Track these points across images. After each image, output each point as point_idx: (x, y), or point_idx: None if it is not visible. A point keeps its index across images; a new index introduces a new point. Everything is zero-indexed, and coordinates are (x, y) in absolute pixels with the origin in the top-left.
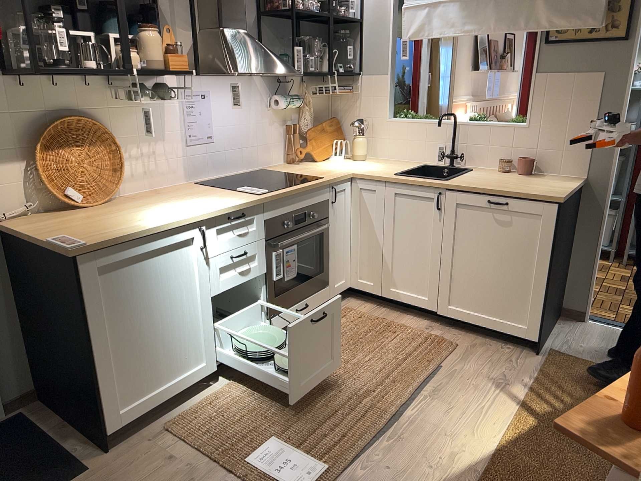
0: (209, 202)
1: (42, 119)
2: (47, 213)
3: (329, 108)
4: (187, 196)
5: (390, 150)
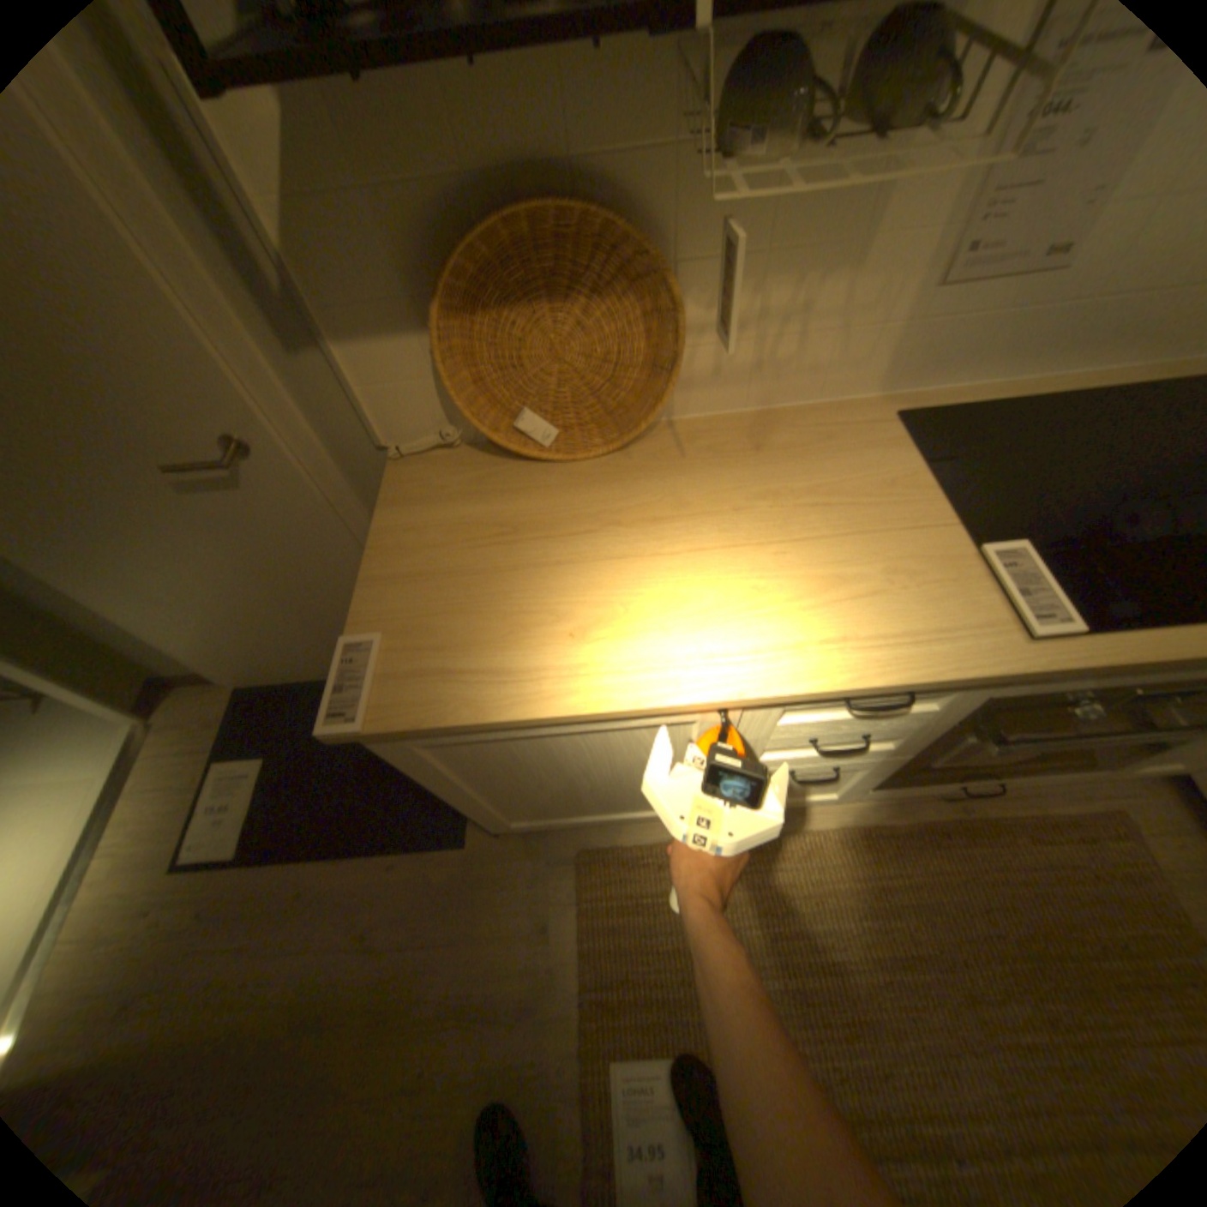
0: (834, 599)
1: (455, 196)
2: (486, 448)
3: None
4: (814, 502)
5: None
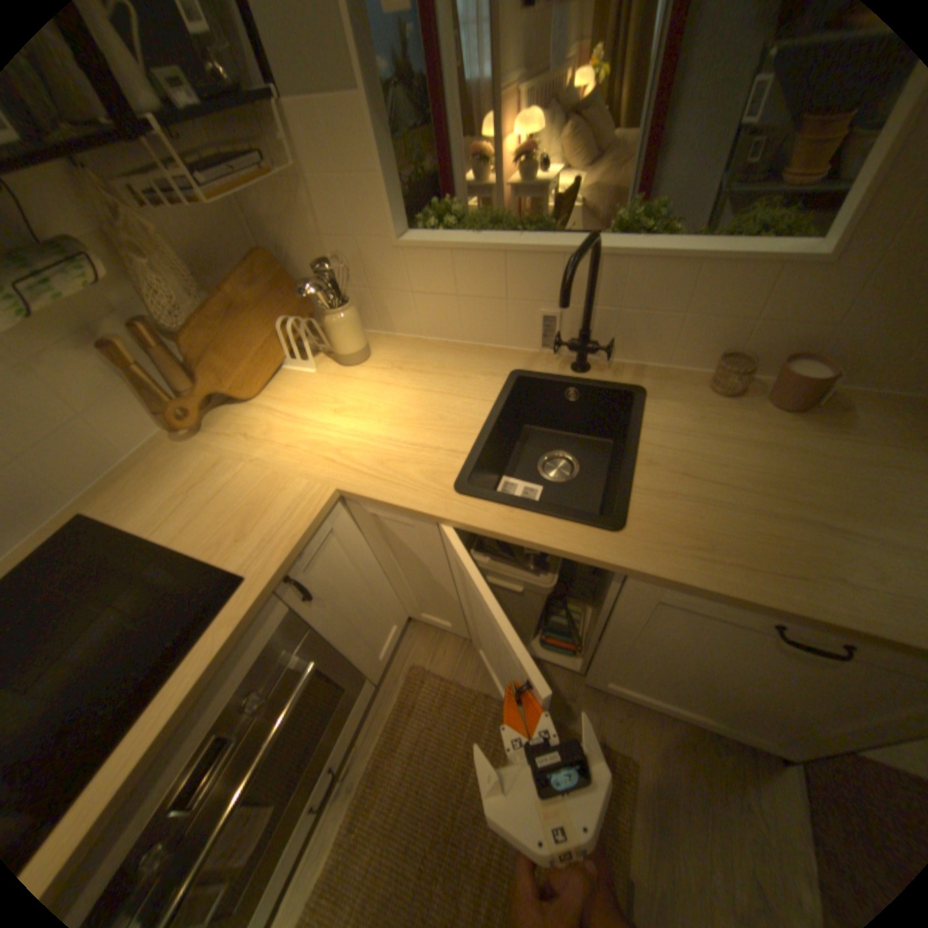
0: None
1: None
2: None
3: (234, 213)
4: None
5: (417, 318)
